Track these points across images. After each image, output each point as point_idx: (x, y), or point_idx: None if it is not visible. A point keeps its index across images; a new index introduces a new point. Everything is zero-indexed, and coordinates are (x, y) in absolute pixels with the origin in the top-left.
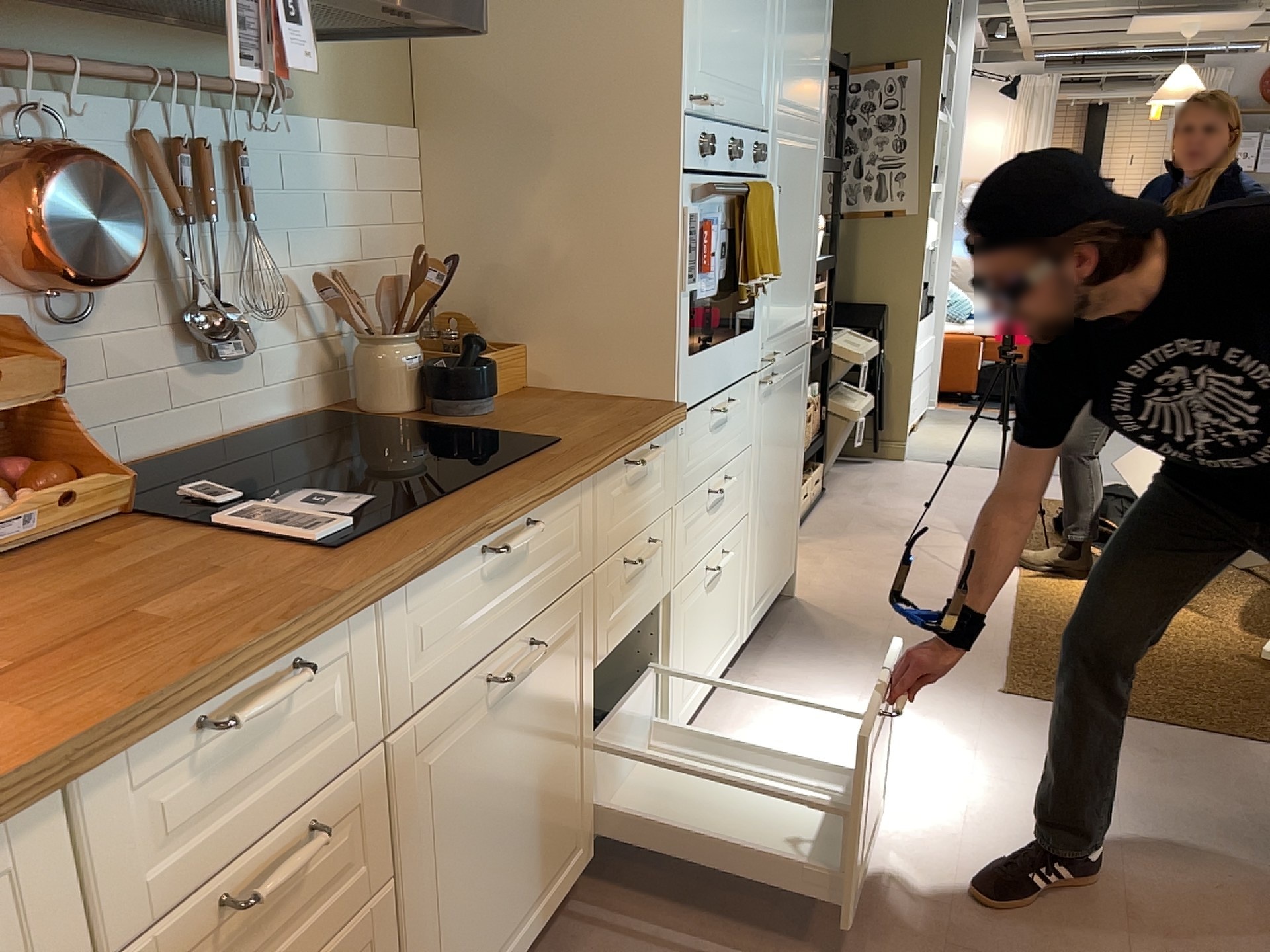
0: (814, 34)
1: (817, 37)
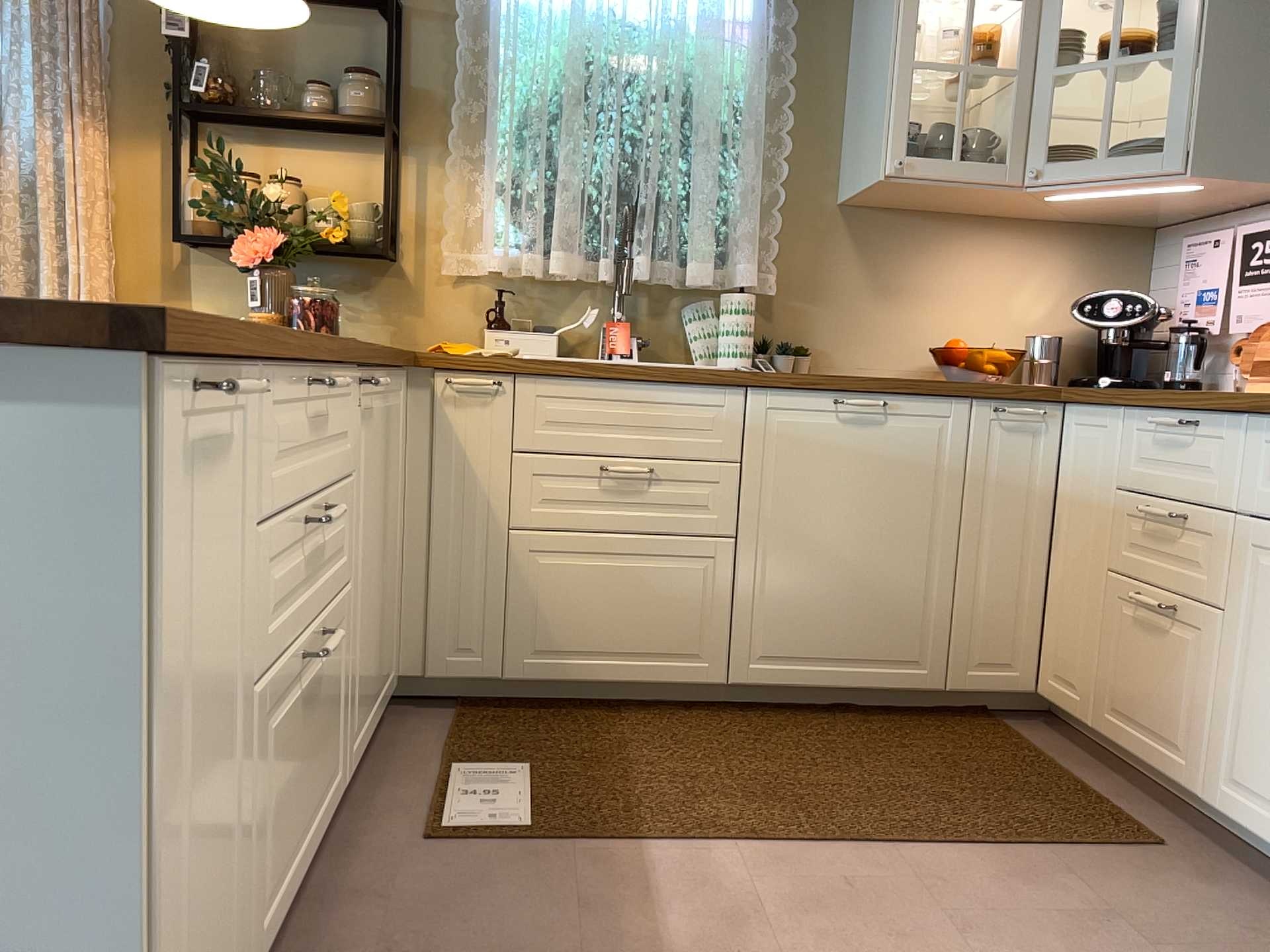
0: None
1: None
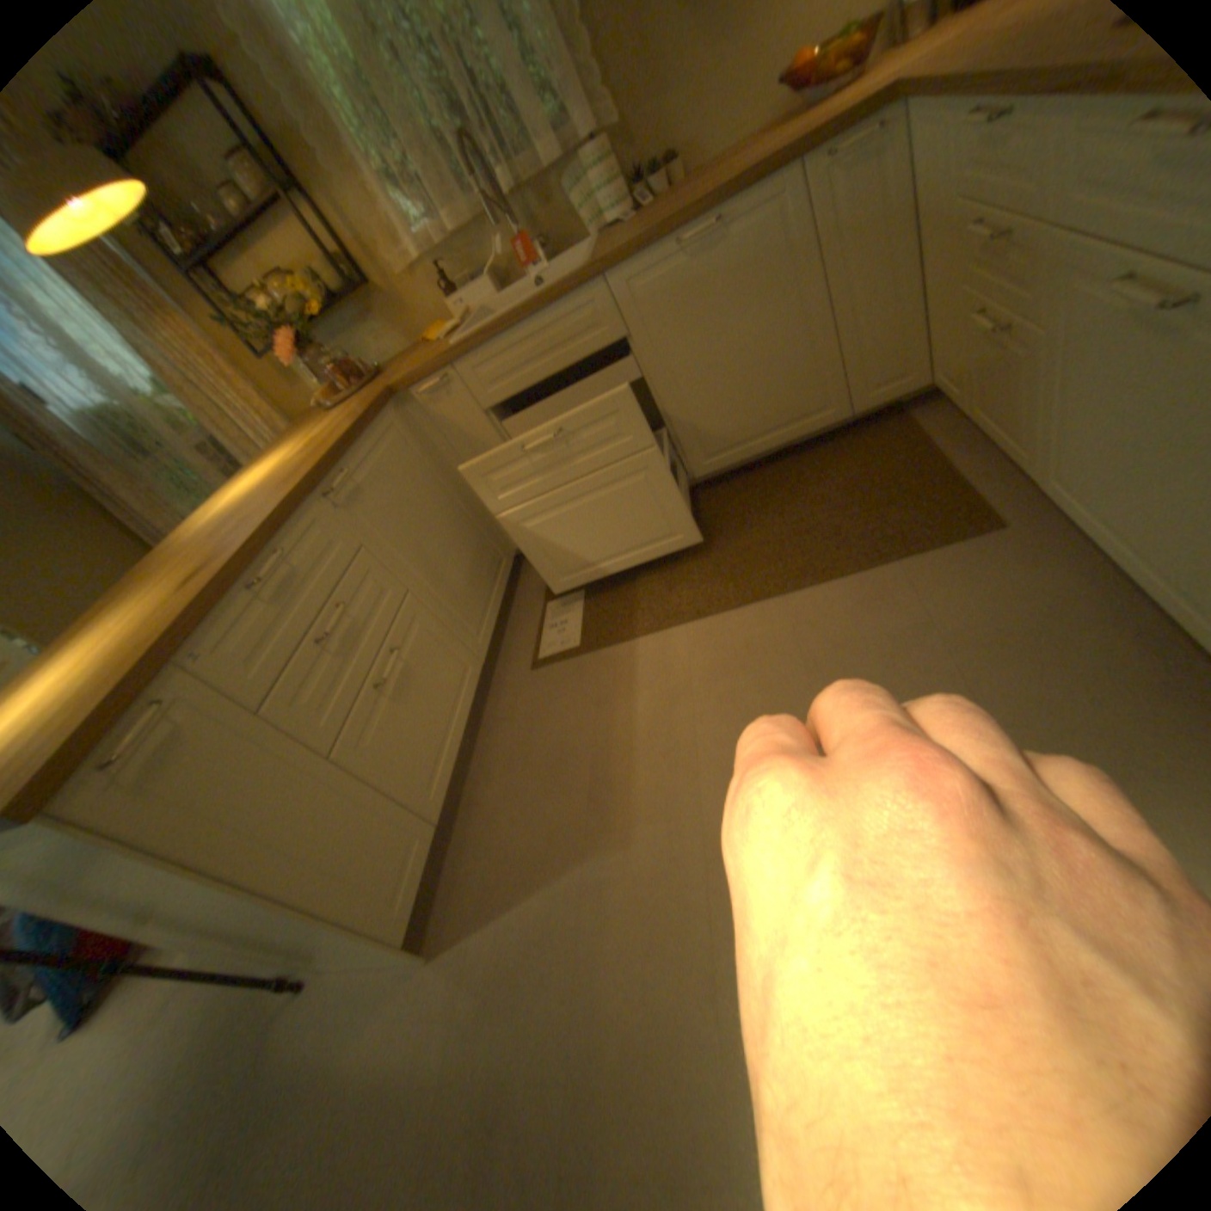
0: None
1: None
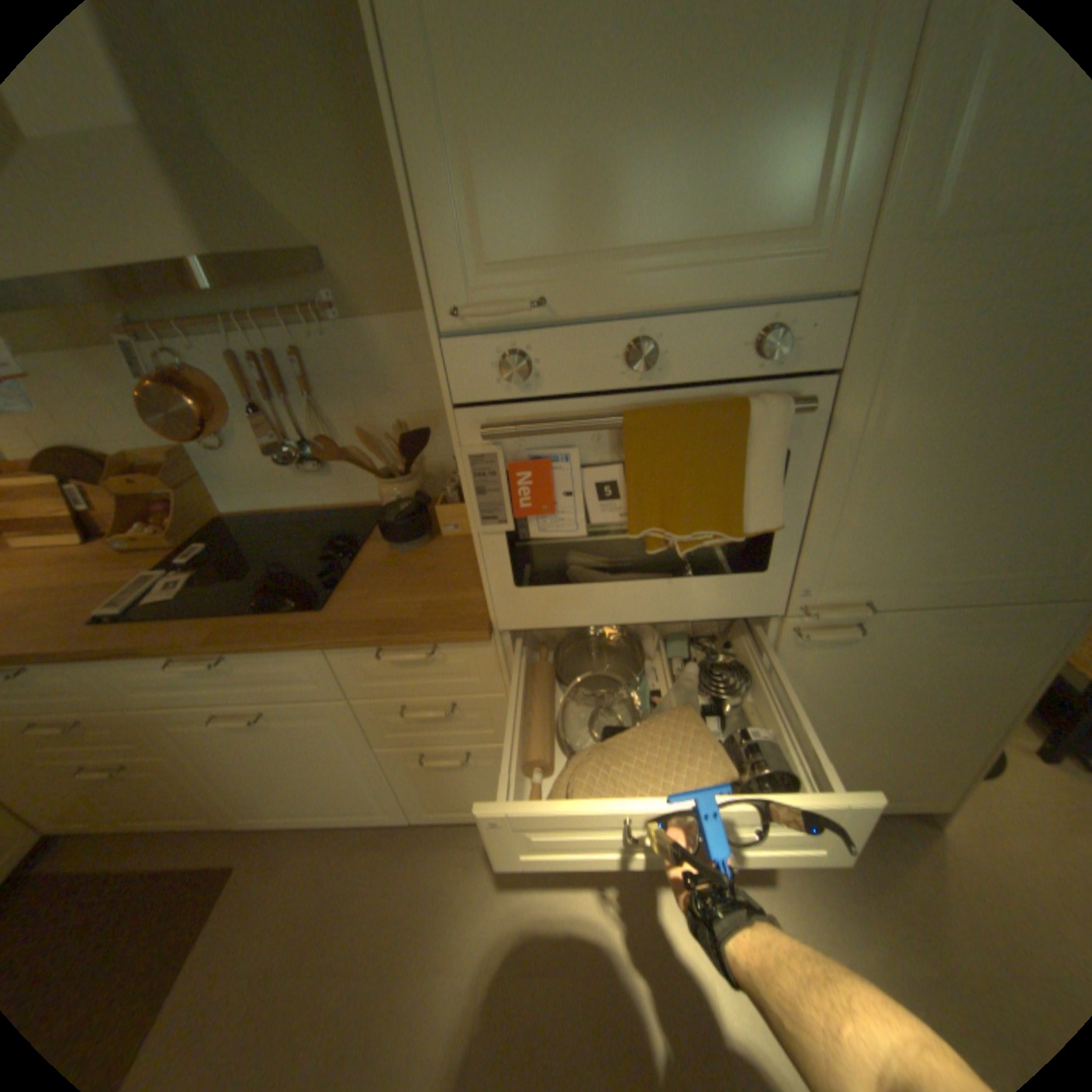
0: None
1: None
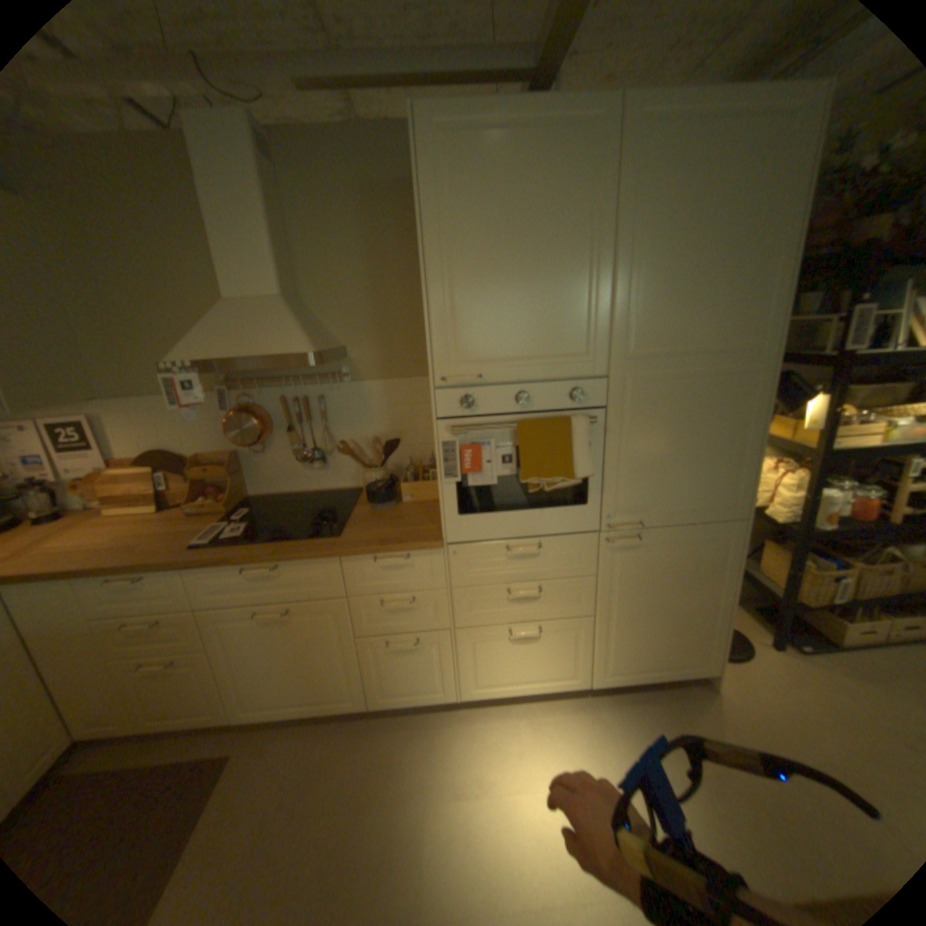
0: (728, 280)
1: (741, 279)
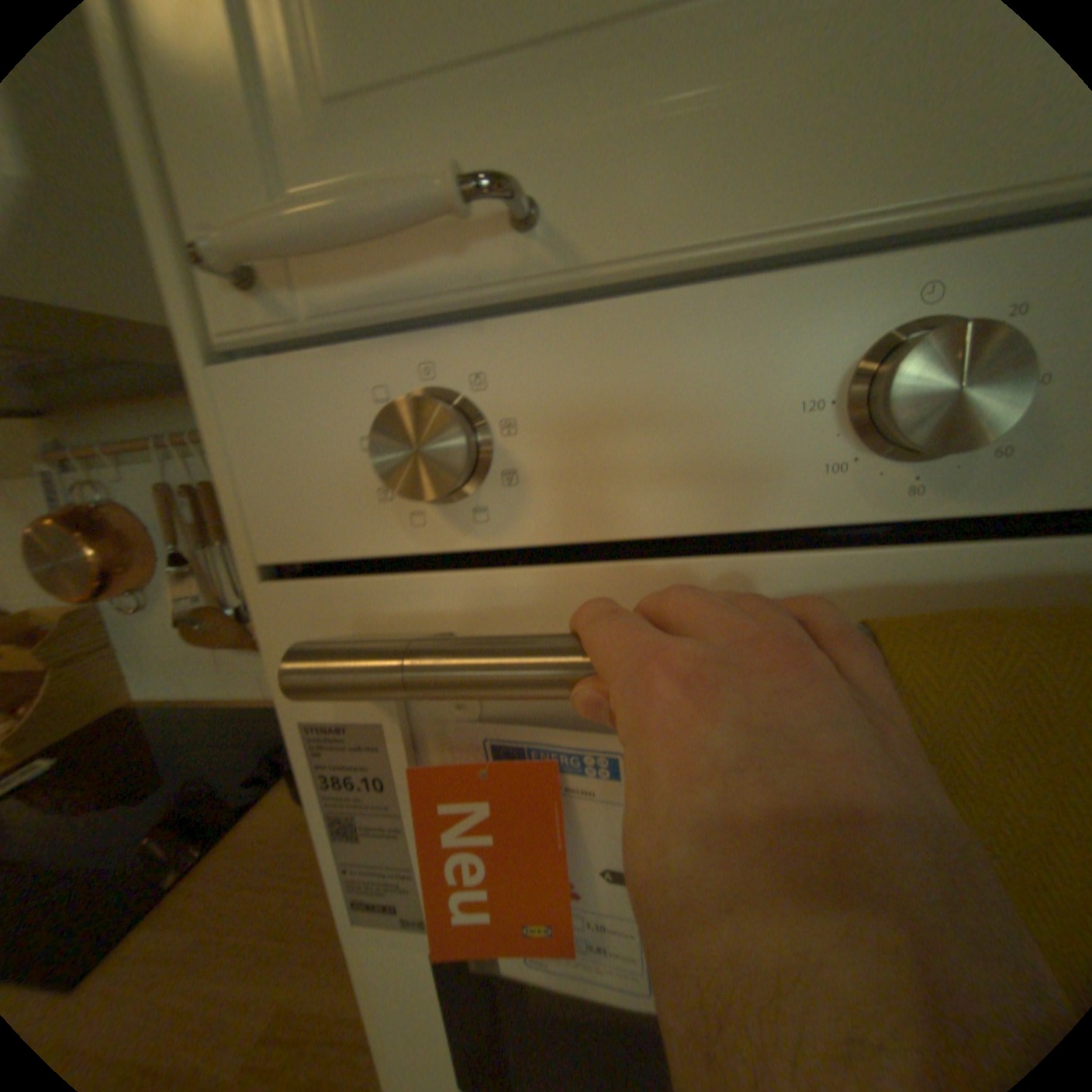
0: None
1: None
